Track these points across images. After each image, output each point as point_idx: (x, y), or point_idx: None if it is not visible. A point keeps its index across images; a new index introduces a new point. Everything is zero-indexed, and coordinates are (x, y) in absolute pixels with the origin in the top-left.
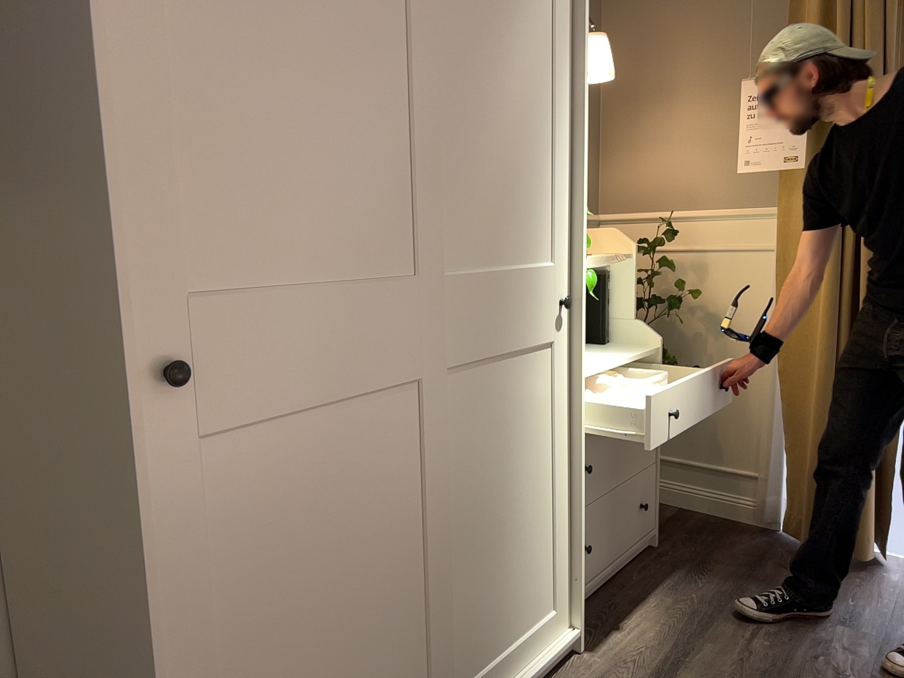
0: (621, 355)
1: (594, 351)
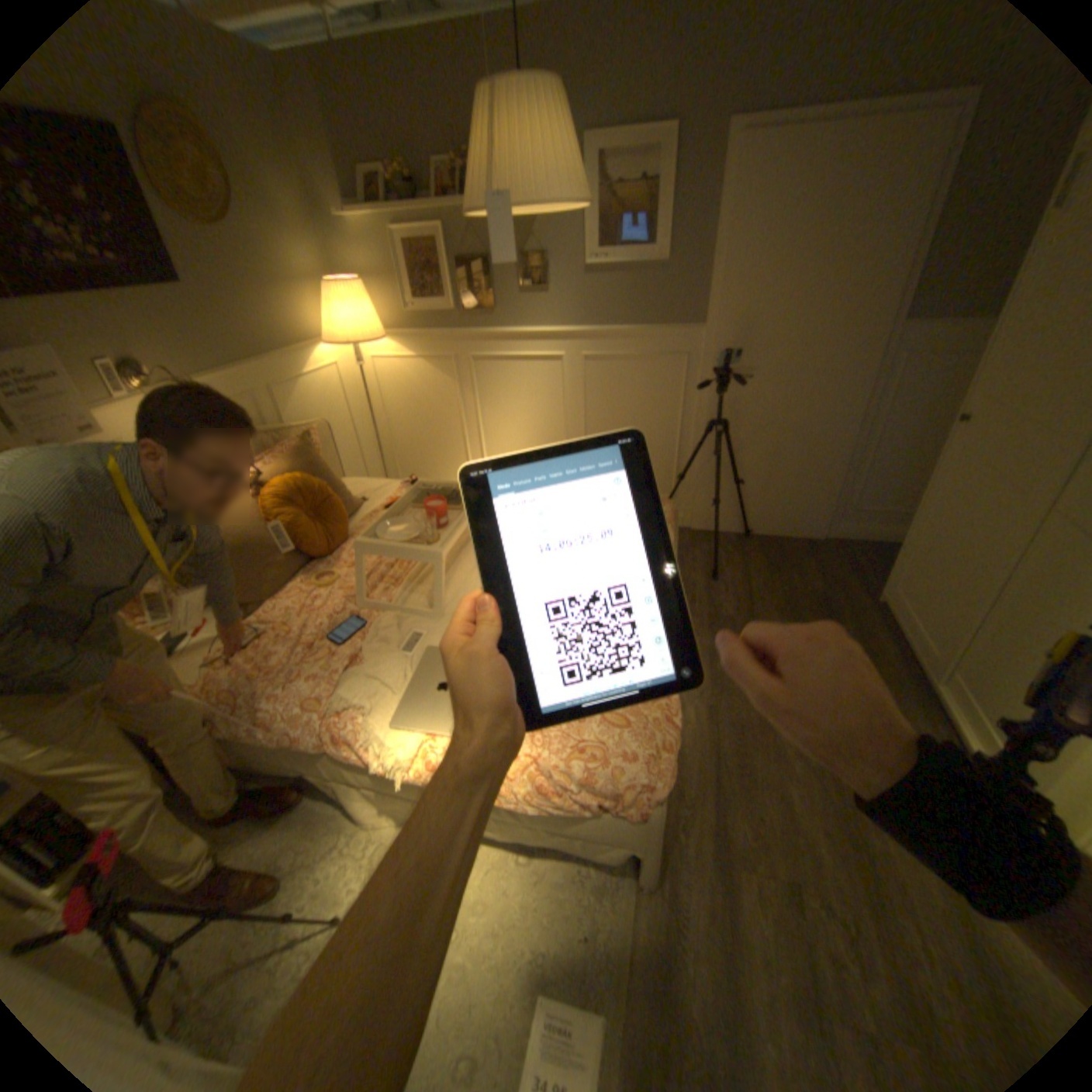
0: None
1: None
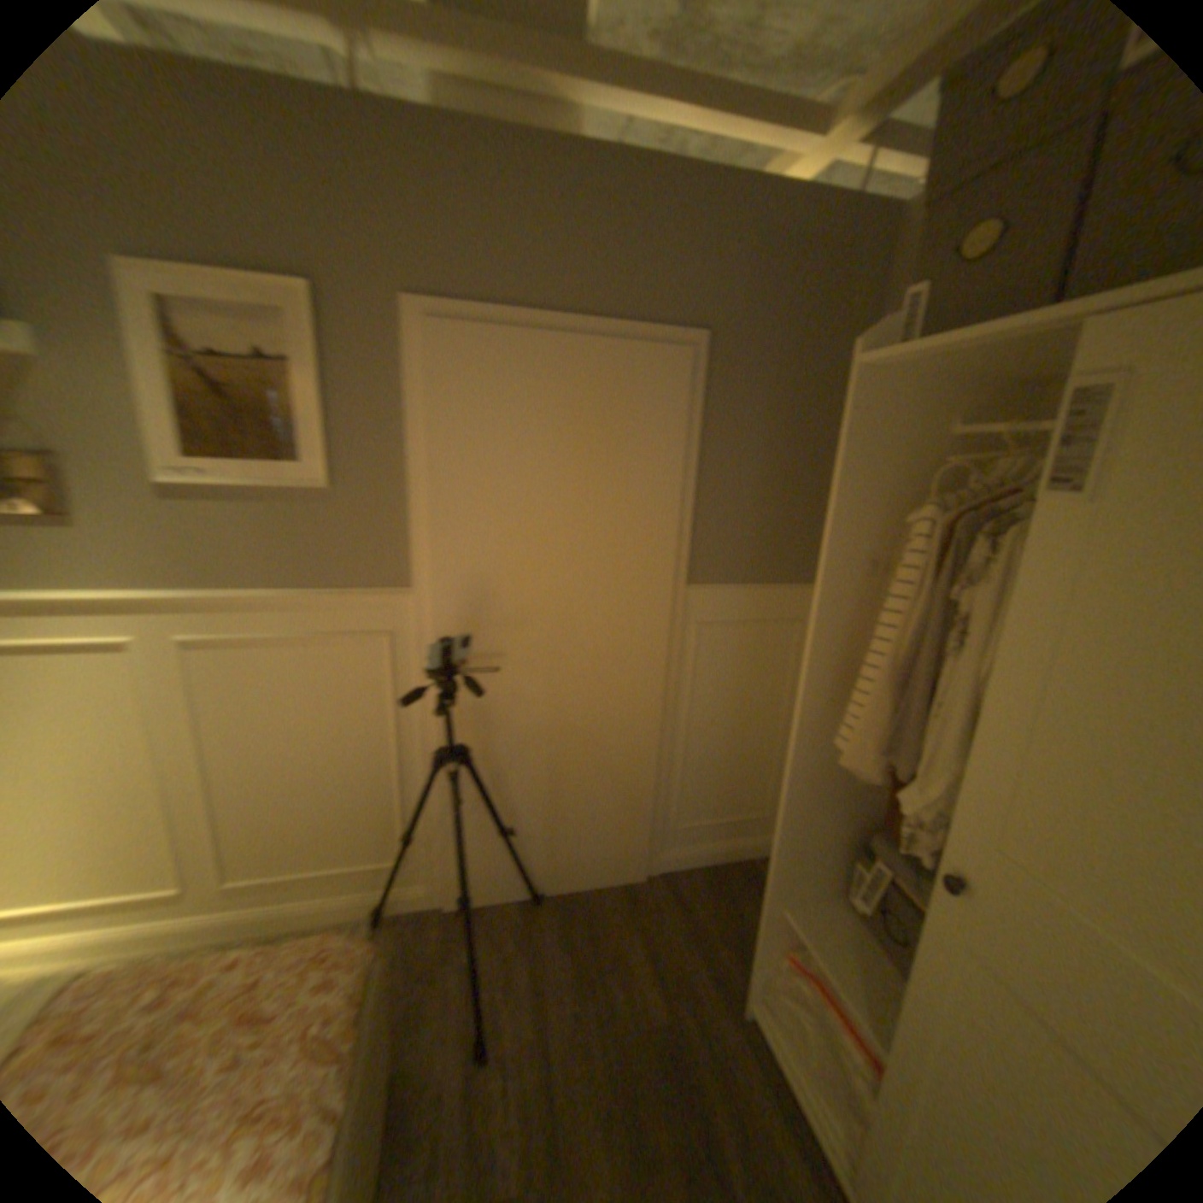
0: None
1: None
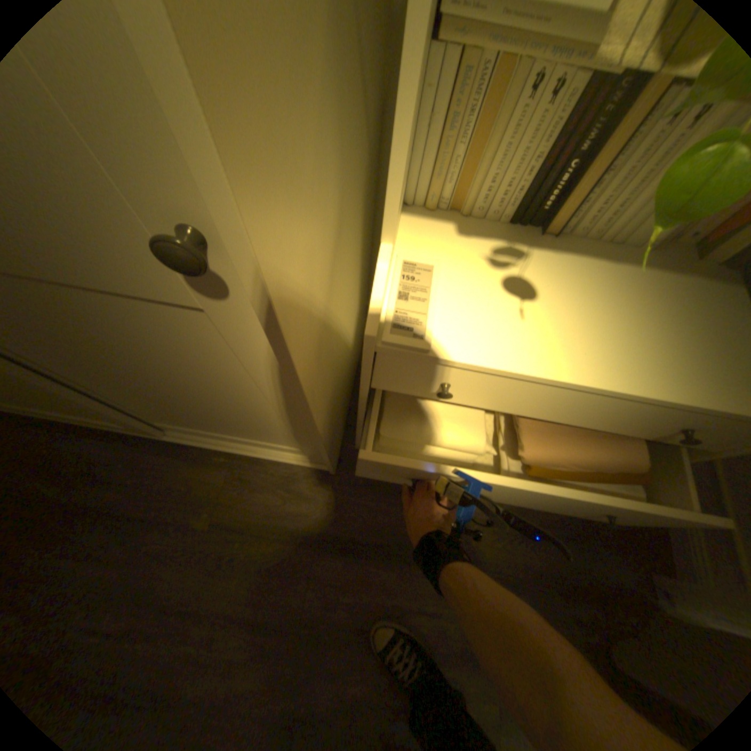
0: (677, 374)
1: (676, 315)
